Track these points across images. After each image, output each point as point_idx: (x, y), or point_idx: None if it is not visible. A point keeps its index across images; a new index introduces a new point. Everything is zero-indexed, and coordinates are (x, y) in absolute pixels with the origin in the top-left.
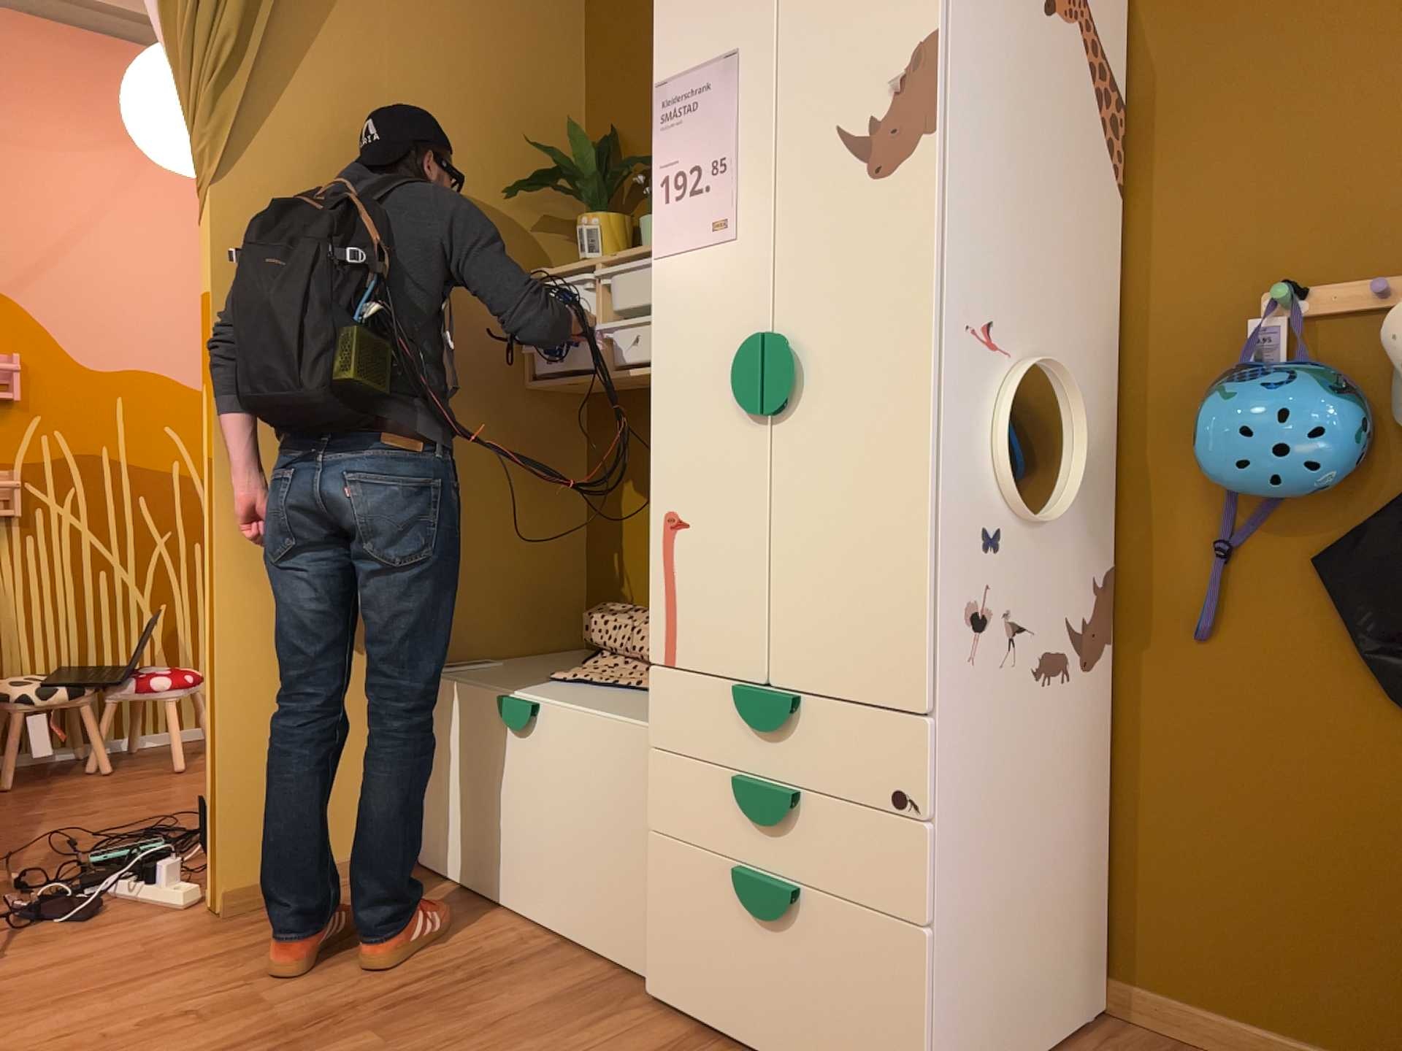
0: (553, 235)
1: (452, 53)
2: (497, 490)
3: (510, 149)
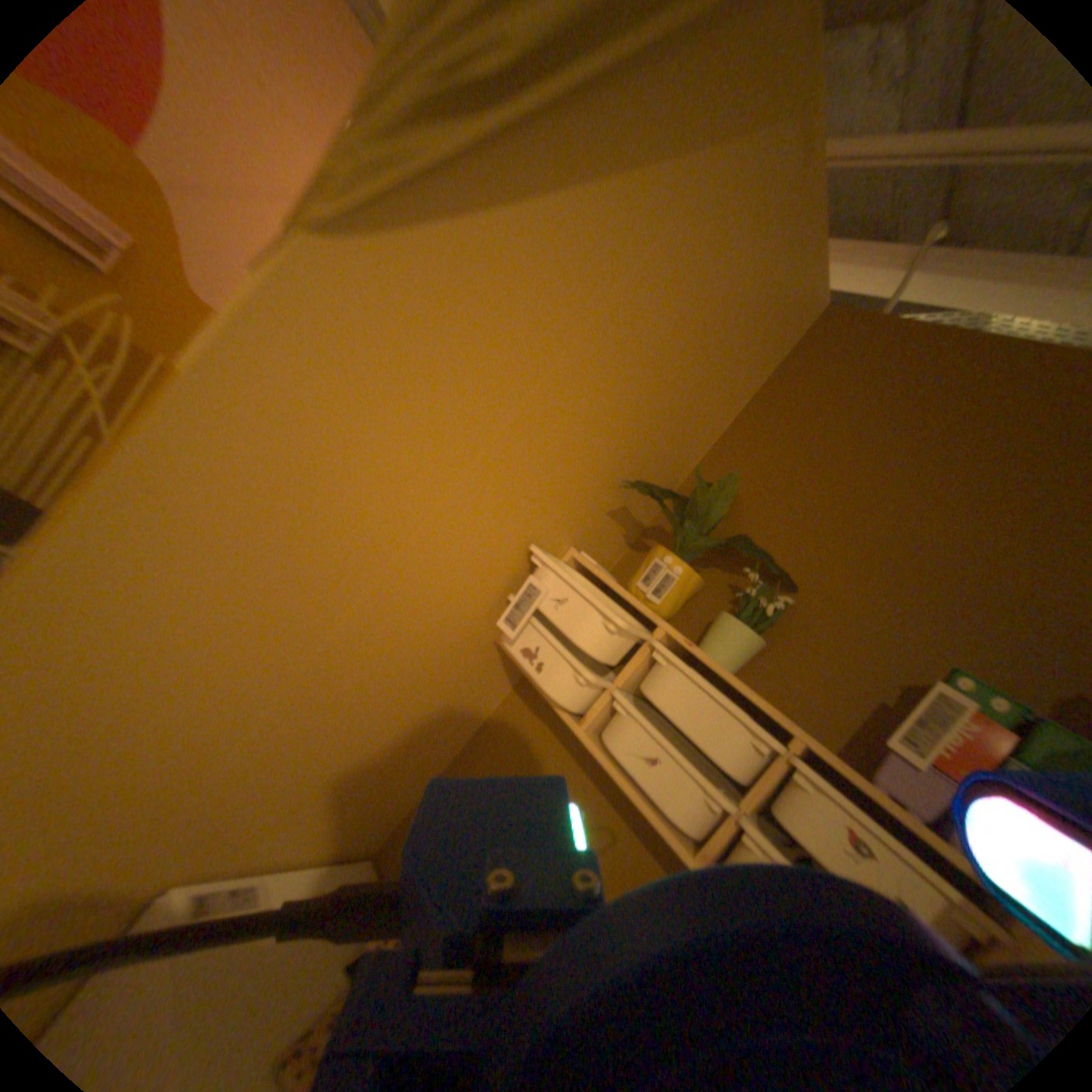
0: (619, 529)
1: (682, 320)
2: (402, 724)
3: (649, 440)
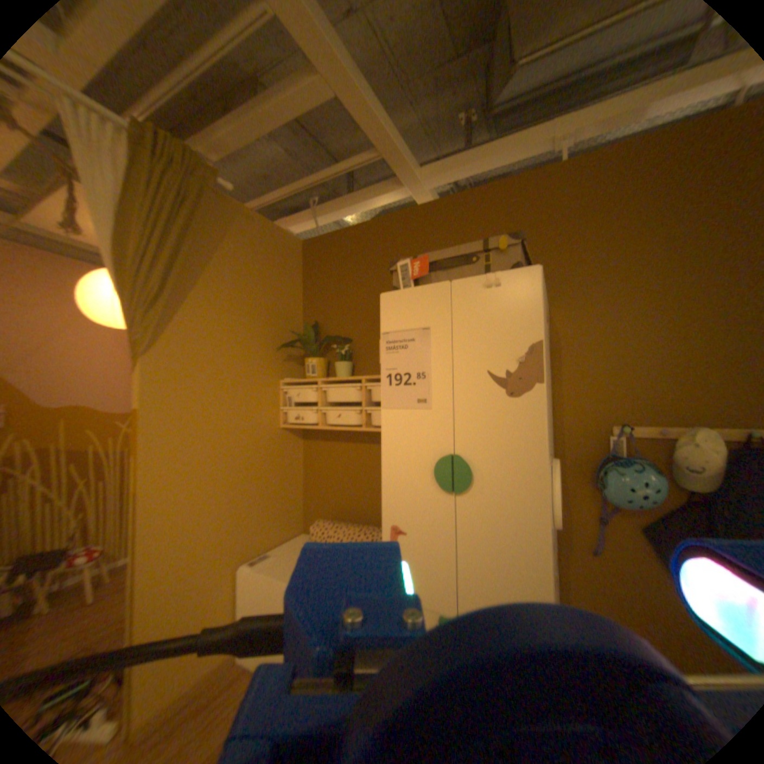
0: (292, 362)
1: (253, 290)
2: (271, 474)
3: (276, 329)
